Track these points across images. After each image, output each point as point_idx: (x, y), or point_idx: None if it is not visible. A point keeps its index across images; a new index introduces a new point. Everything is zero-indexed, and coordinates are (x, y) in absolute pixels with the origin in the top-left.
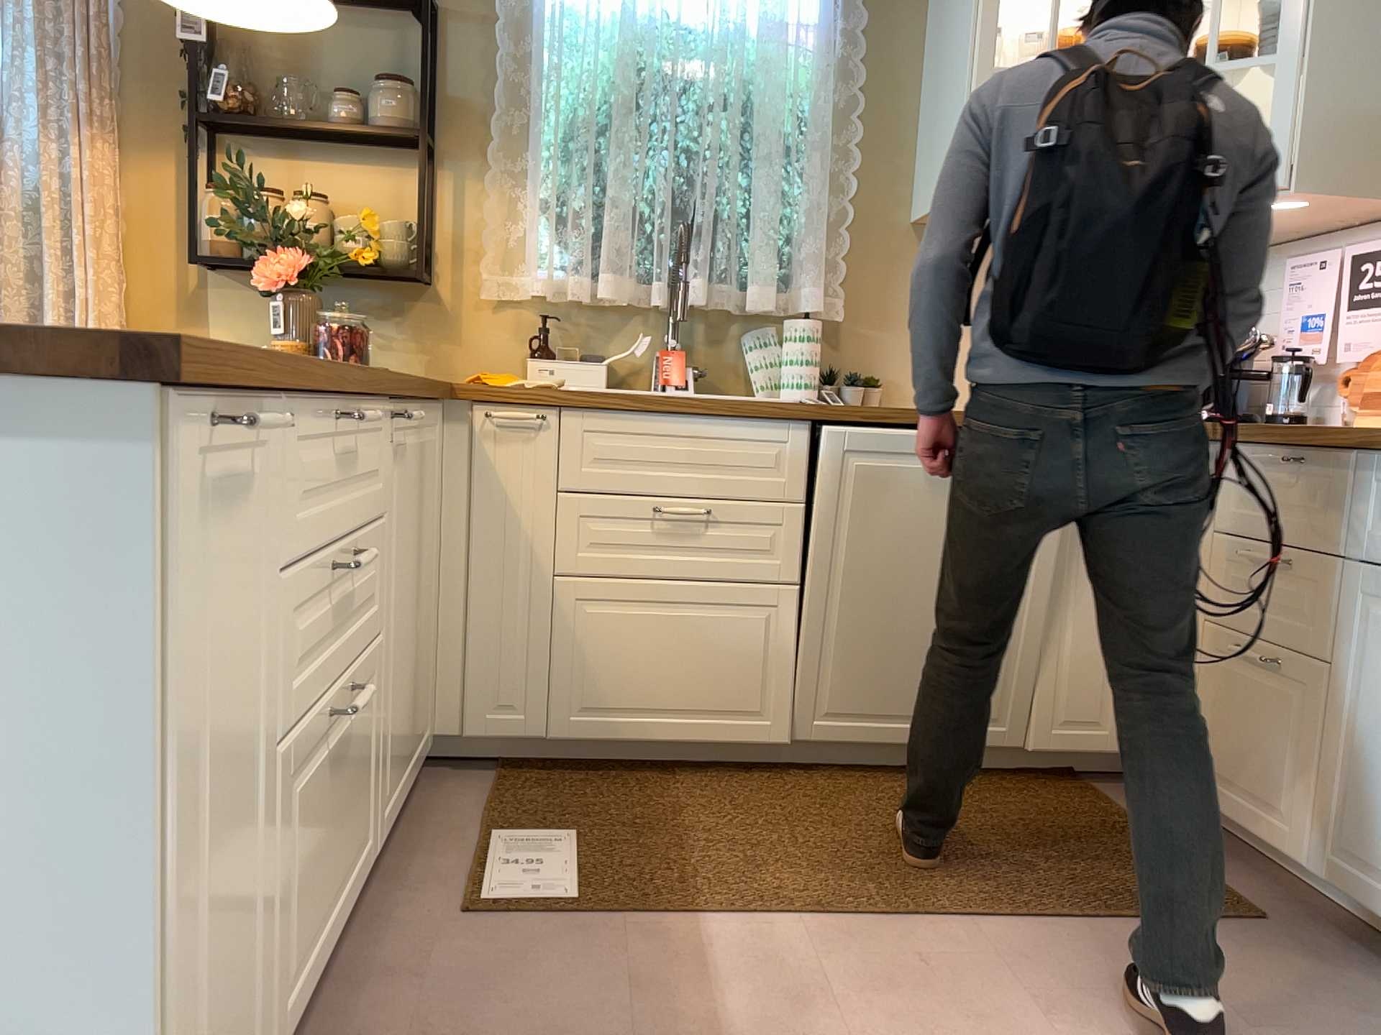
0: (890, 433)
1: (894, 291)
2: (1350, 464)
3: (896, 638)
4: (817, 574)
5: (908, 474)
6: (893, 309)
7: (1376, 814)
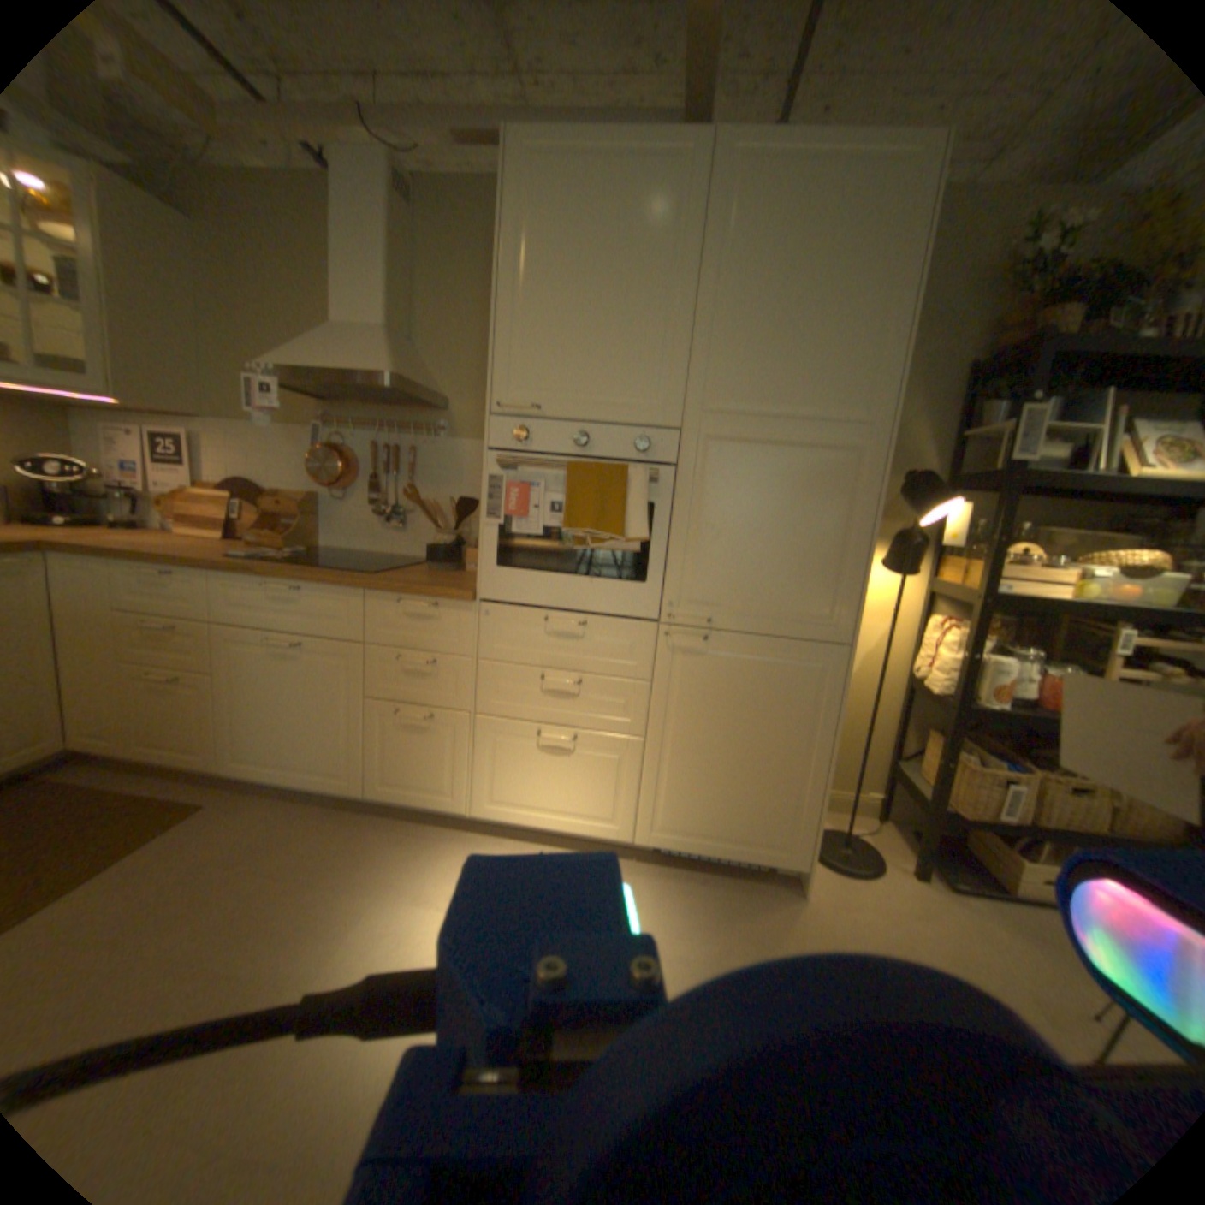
0: None
1: None
2: (199, 576)
3: None
4: None
5: None
6: None
7: (246, 739)
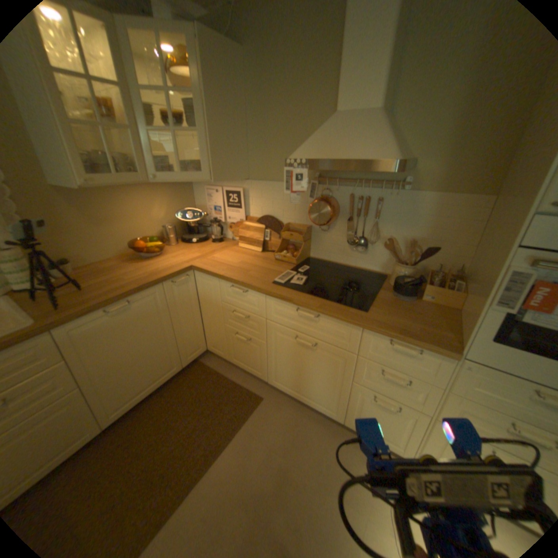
0: (92, 316)
1: (53, 220)
2: (262, 295)
3: (128, 375)
4: (83, 380)
5: (108, 325)
6: (56, 228)
7: (283, 375)
